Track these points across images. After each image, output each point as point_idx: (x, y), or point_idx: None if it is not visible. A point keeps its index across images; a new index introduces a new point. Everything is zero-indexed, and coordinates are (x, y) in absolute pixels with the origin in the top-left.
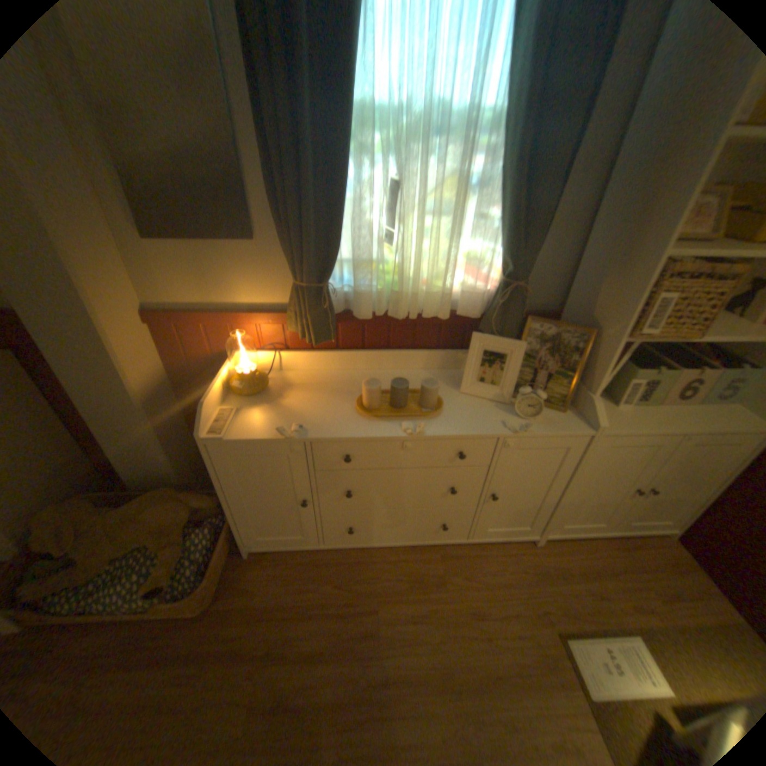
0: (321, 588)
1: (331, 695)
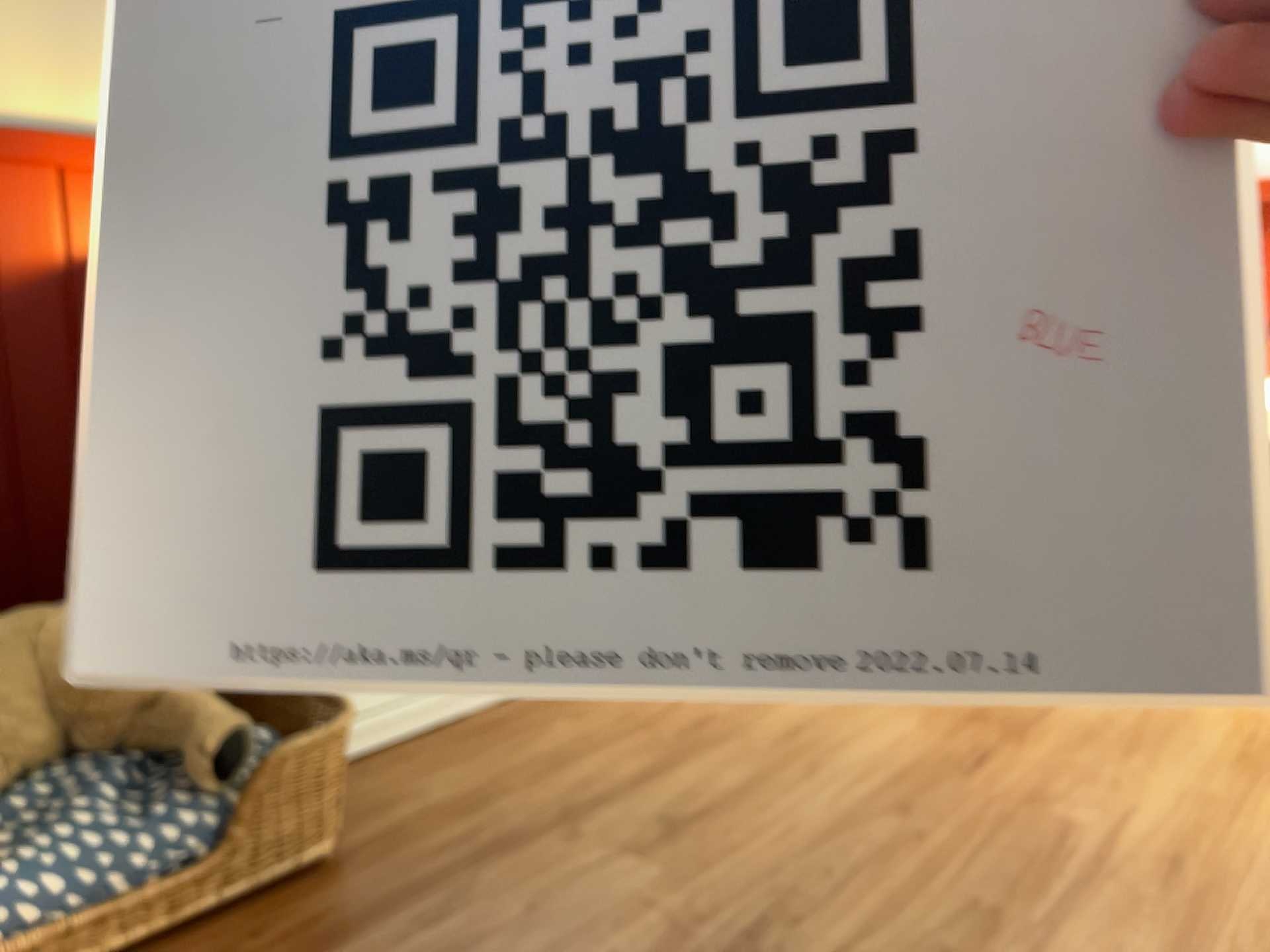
0: (549, 731)
1: (738, 776)
